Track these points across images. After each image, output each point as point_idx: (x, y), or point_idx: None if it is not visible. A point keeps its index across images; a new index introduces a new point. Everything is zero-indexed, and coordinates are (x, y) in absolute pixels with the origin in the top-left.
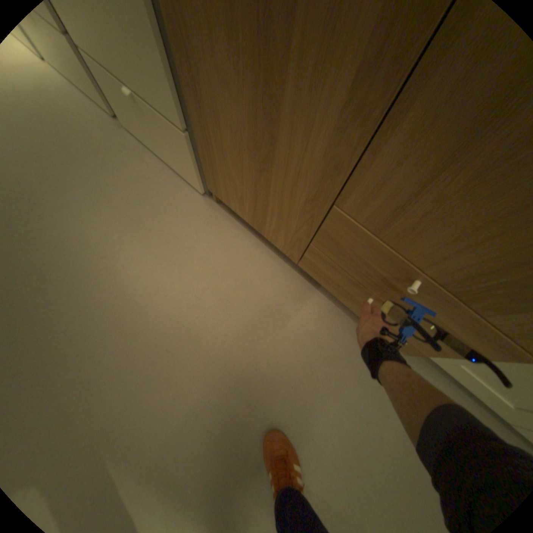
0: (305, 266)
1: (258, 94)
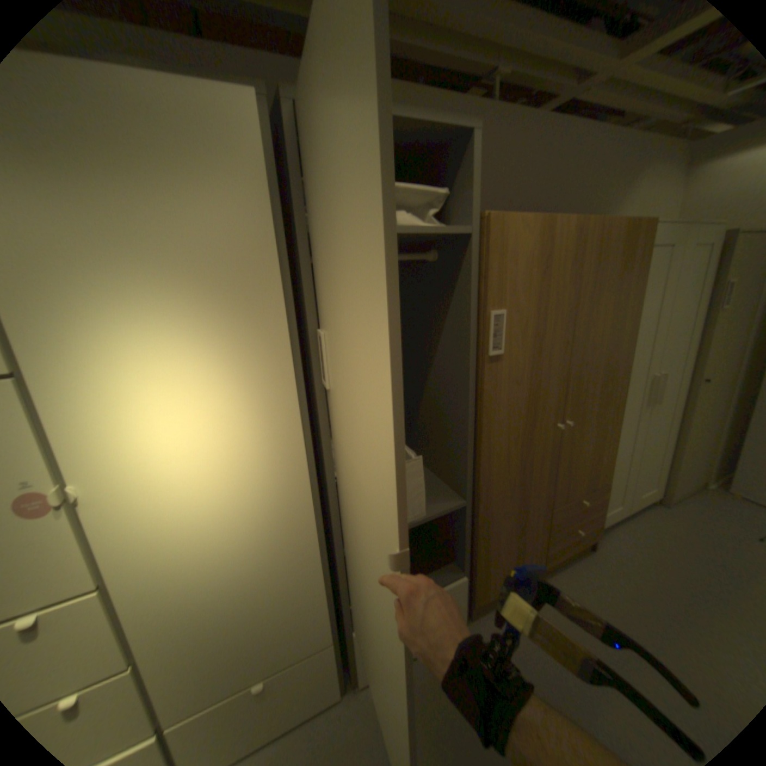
0: (548, 567)
1: (520, 508)
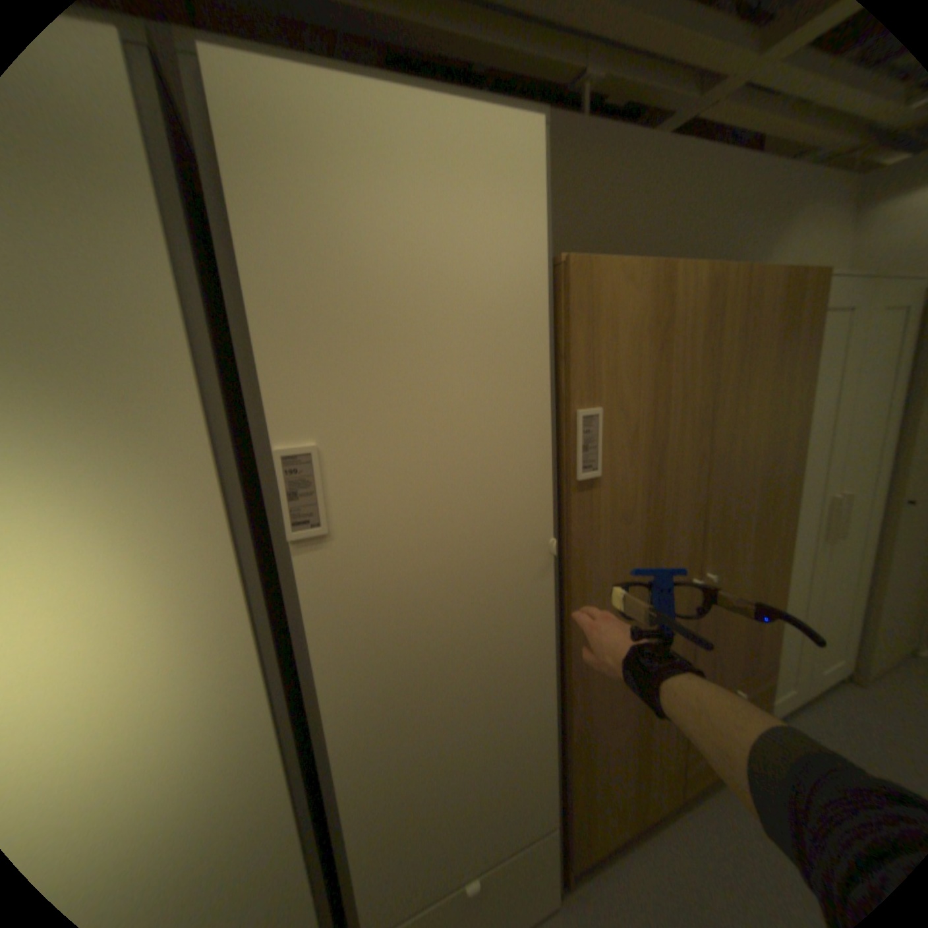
0: (688, 794)
1: (639, 710)
